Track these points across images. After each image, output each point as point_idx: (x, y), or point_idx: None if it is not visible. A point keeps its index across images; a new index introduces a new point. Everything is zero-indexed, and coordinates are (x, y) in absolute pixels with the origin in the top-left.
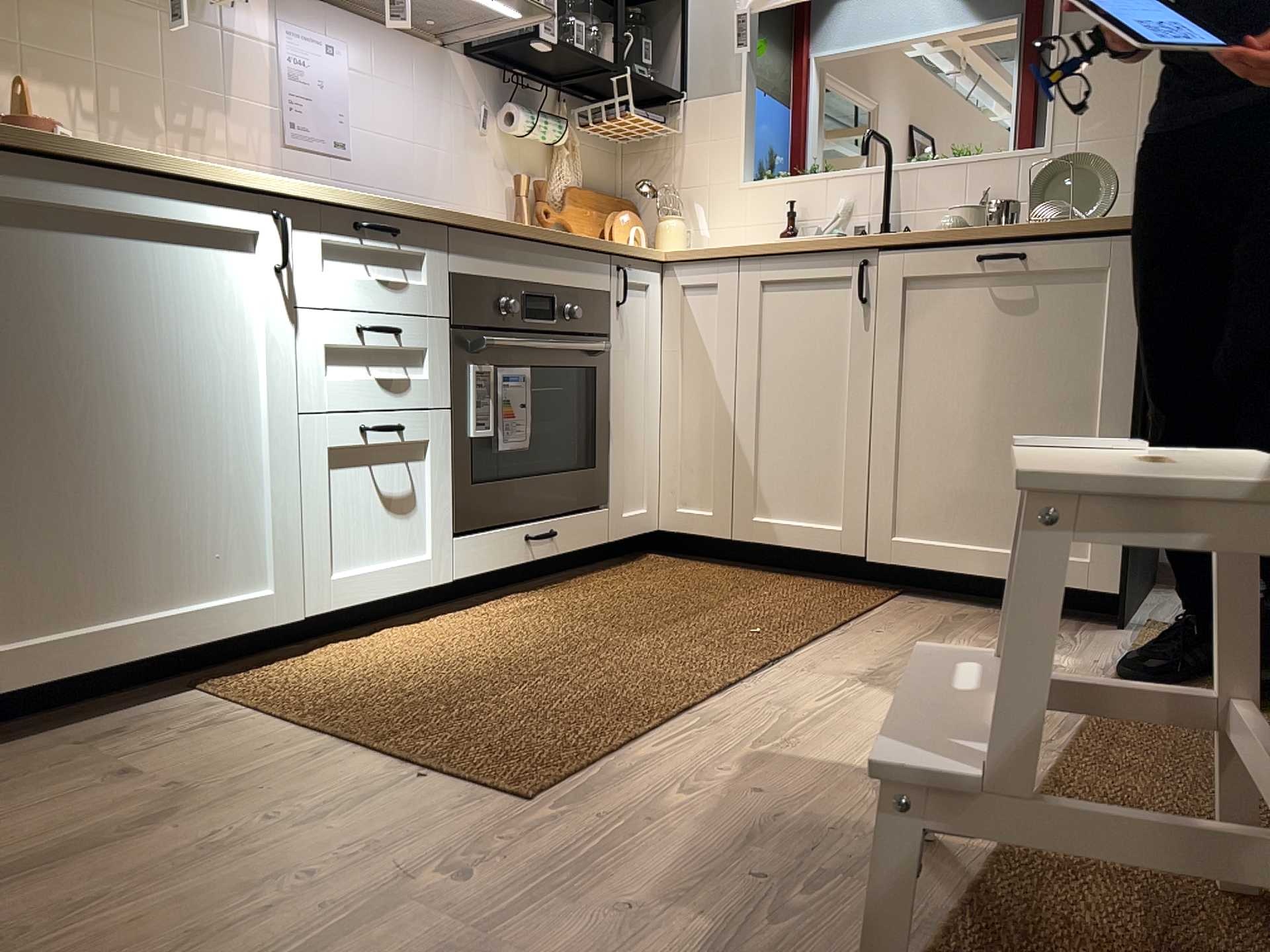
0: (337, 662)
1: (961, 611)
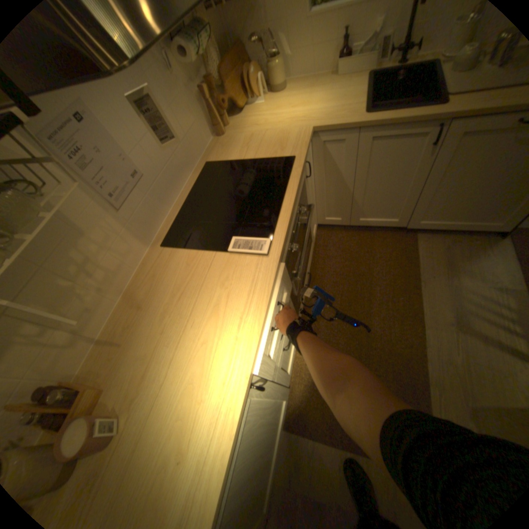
0: (304, 390)
1: (447, 244)
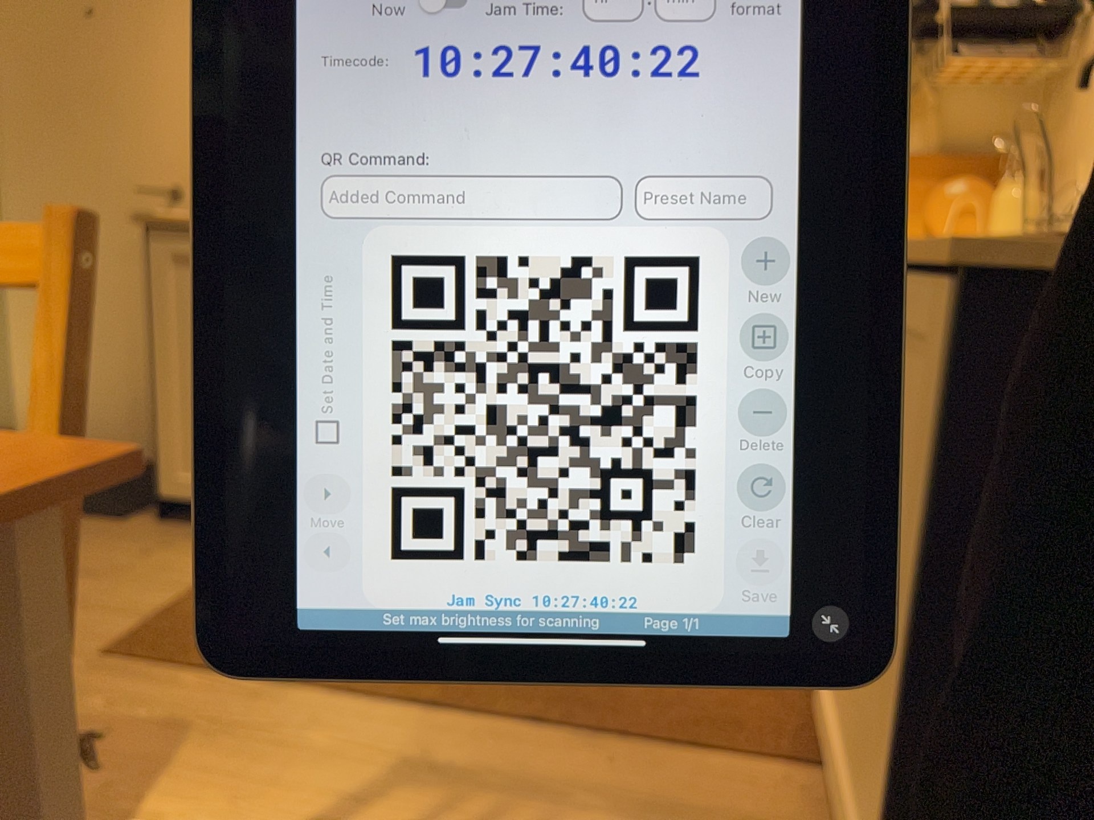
0: None
1: None
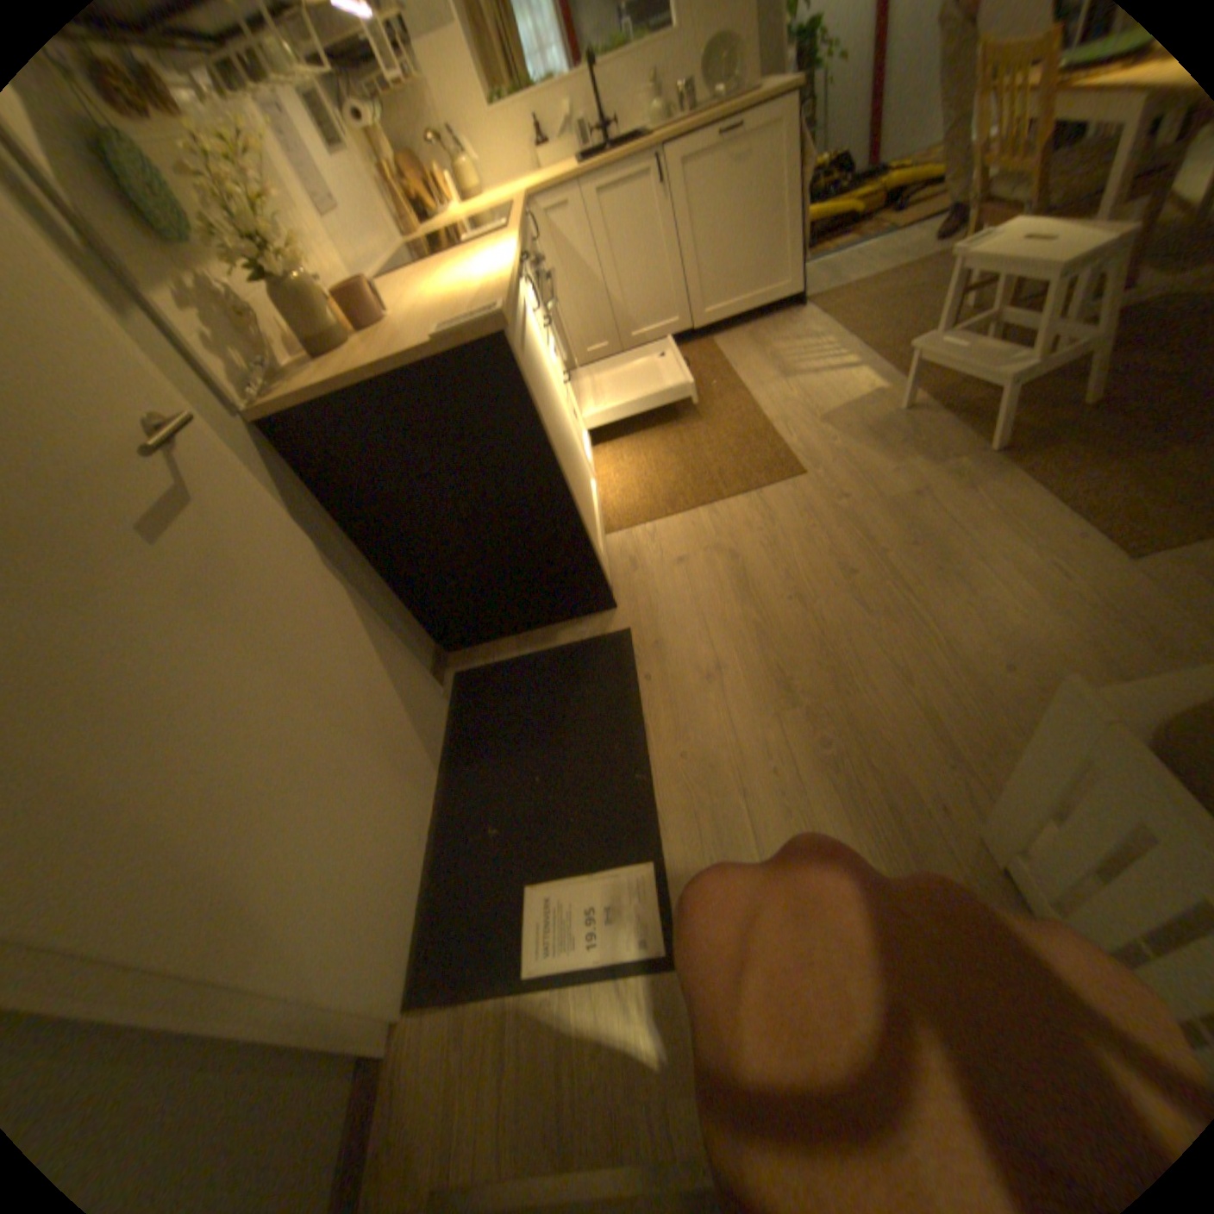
0: (621, 492)
1: (748, 331)
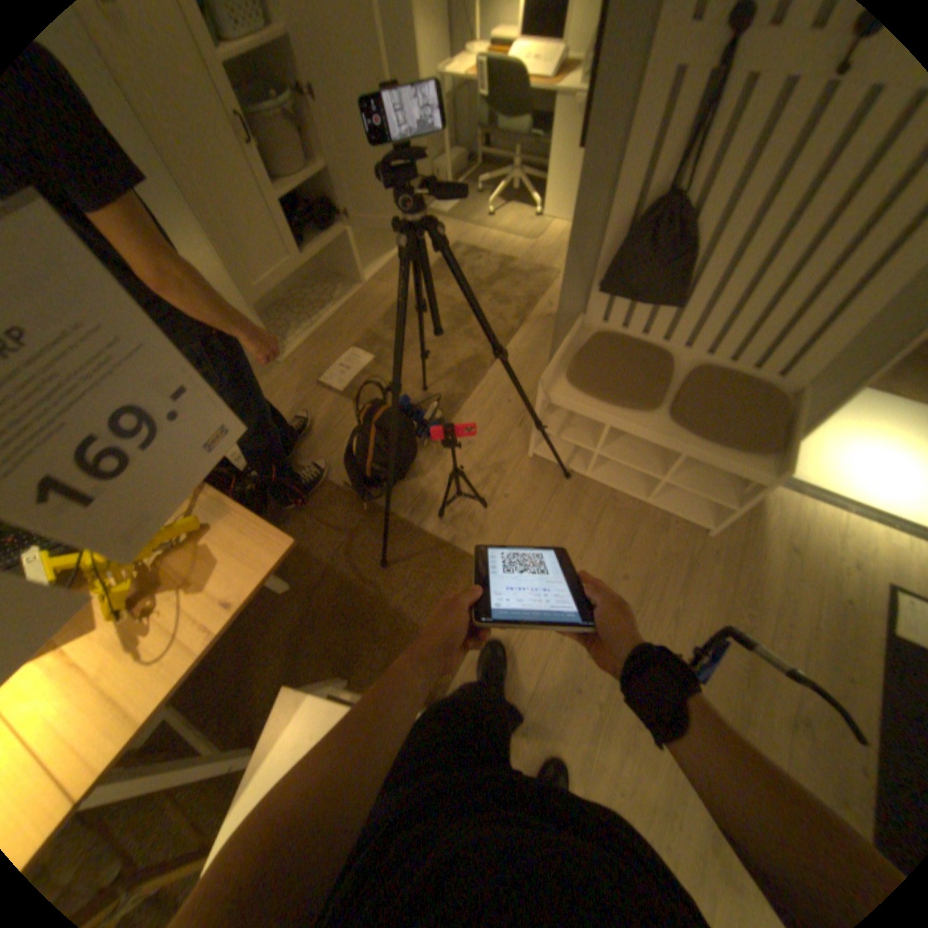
0: None
1: None
